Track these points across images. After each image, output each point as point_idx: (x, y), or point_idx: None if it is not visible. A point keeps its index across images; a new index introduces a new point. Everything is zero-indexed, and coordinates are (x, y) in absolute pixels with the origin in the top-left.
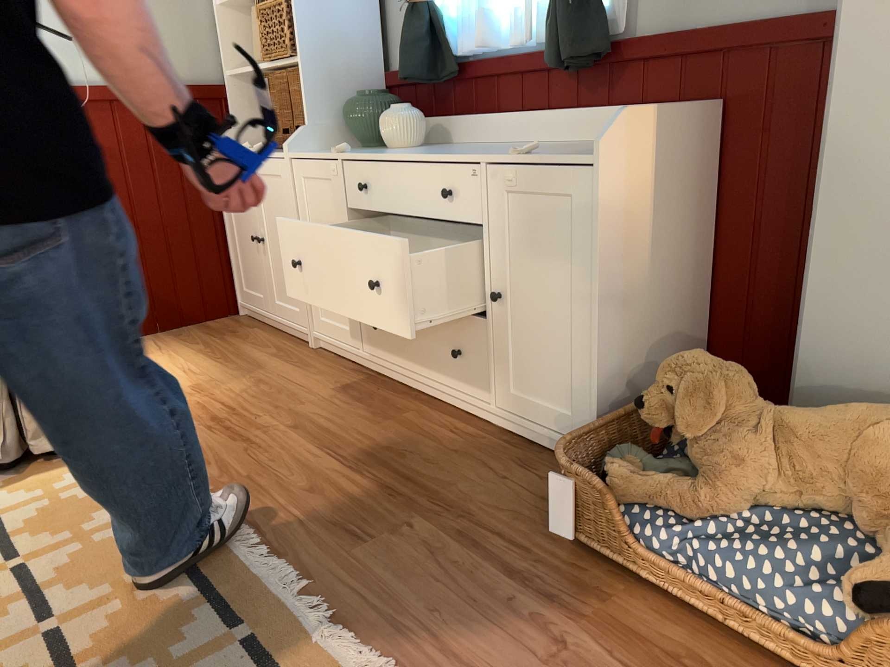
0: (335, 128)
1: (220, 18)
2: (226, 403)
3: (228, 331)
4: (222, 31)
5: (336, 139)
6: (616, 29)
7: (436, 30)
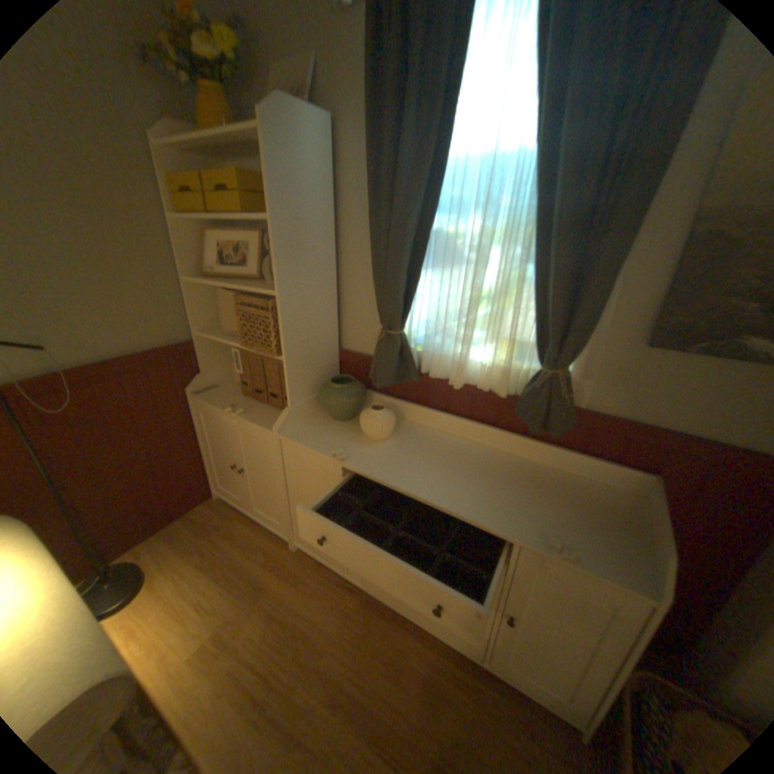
0: (310, 402)
1: (186, 287)
2: (255, 667)
3: (212, 528)
4: (189, 298)
5: (310, 409)
6: (577, 401)
7: (403, 346)
